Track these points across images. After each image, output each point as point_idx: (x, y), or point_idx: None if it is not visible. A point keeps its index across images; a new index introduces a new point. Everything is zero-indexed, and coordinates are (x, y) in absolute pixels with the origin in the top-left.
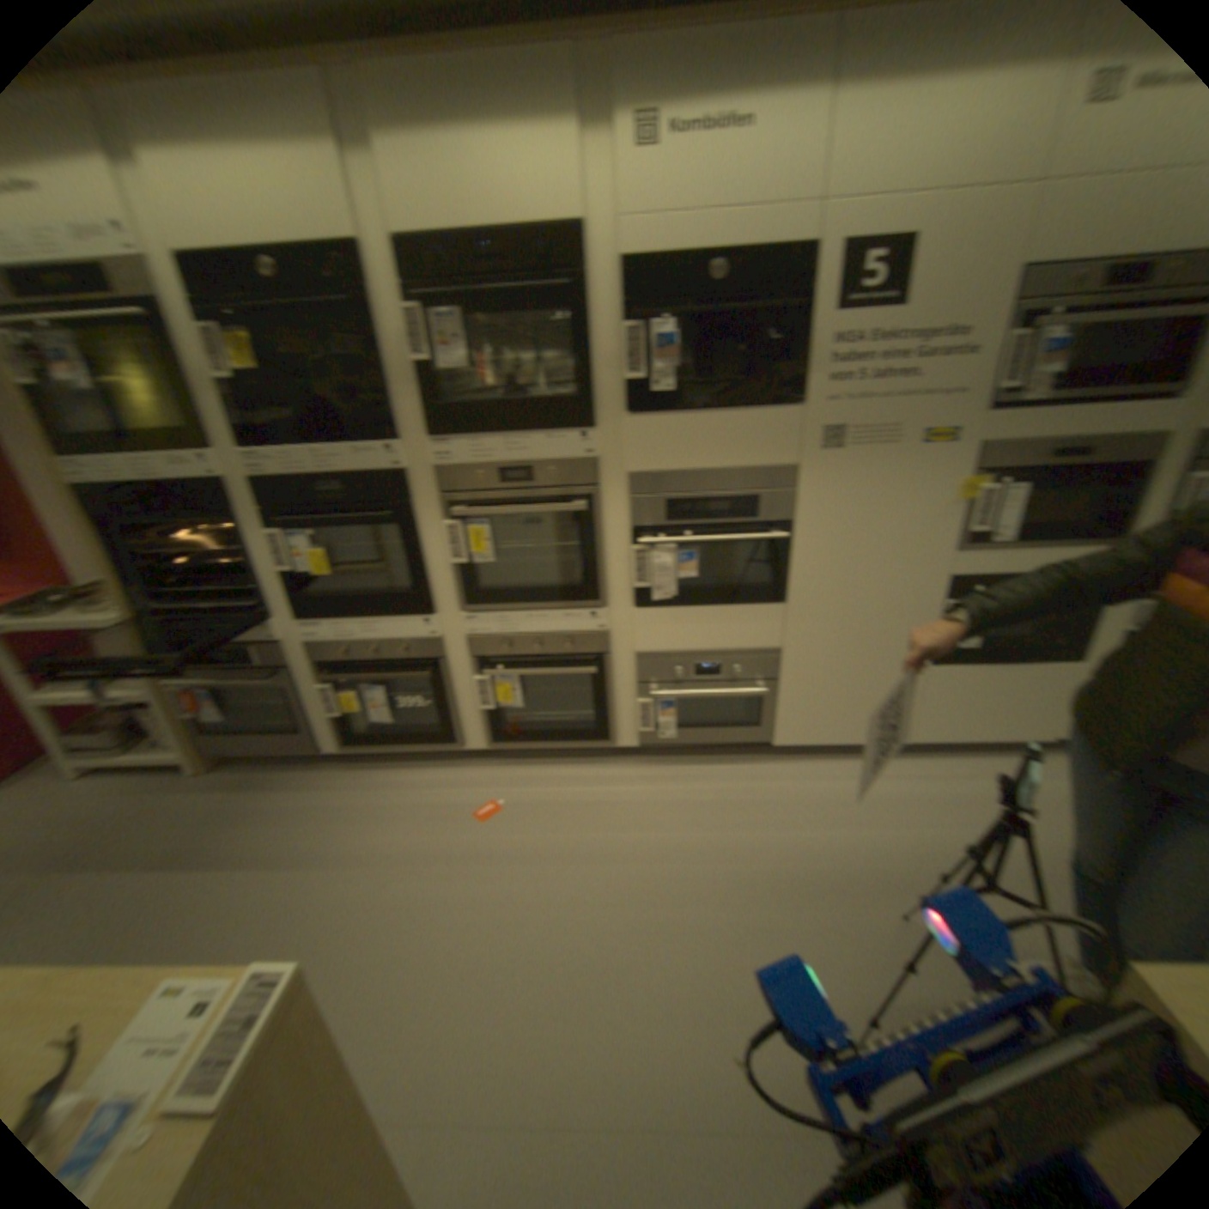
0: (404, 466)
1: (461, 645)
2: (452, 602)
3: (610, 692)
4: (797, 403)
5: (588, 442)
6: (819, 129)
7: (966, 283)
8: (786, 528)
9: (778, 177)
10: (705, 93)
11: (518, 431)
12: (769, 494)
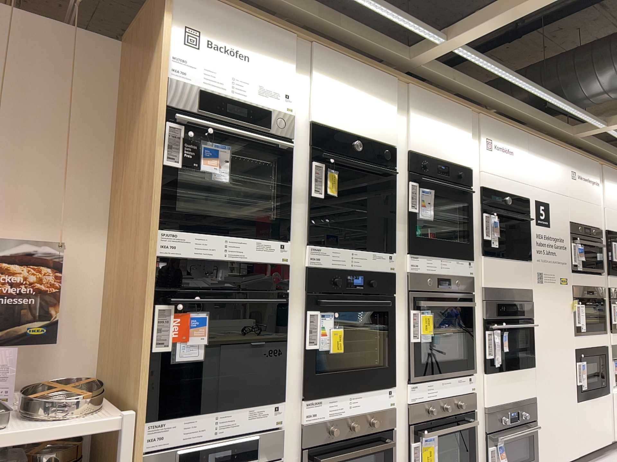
0: (394, 269)
1: (401, 413)
2: (401, 374)
3: (474, 443)
4: (526, 260)
5: (470, 267)
6: (525, 163)
7: (558, 223)
8: (530, 321)
9: (518, 174)
10: (501, 141)
11: (445, 256)
12: (525, 302)
